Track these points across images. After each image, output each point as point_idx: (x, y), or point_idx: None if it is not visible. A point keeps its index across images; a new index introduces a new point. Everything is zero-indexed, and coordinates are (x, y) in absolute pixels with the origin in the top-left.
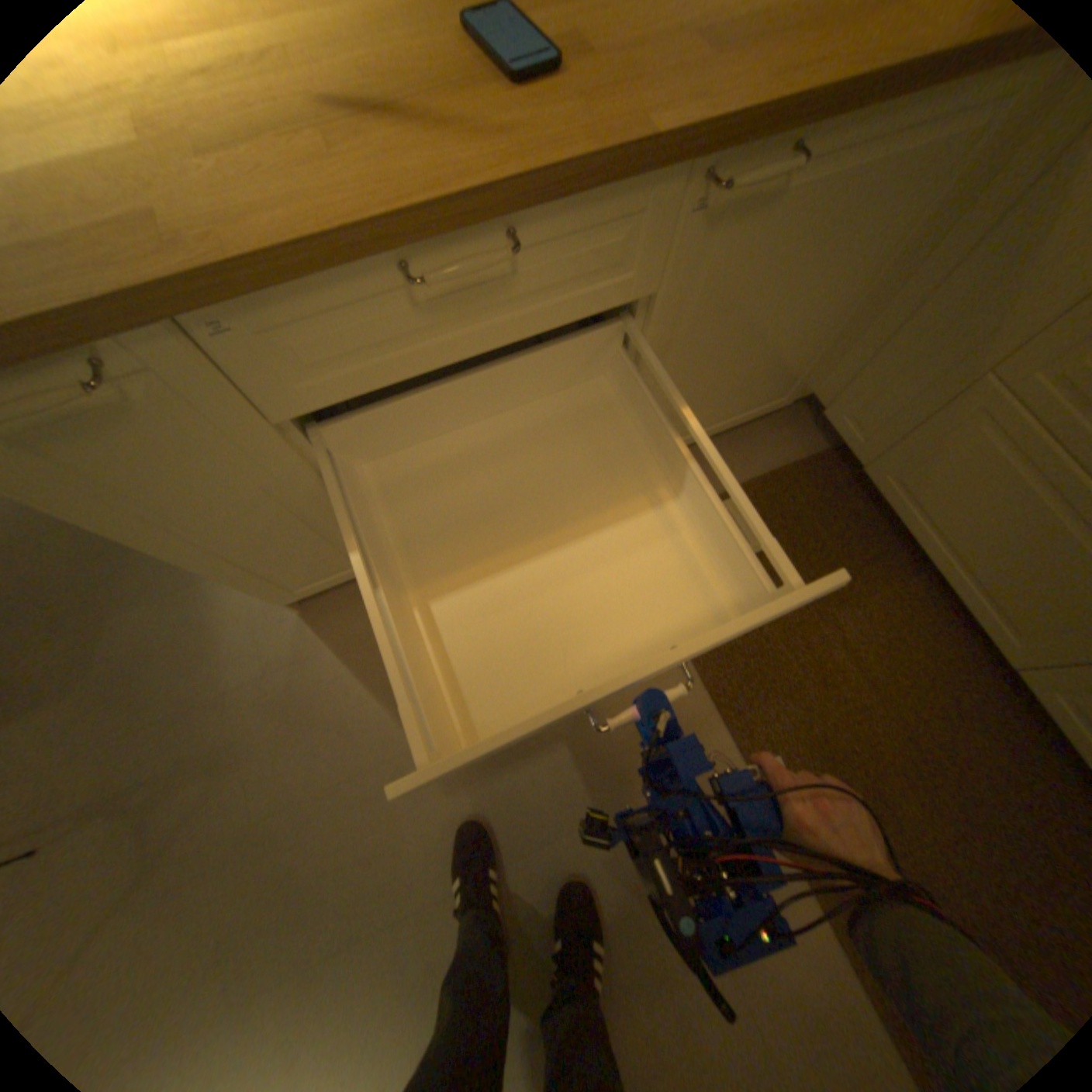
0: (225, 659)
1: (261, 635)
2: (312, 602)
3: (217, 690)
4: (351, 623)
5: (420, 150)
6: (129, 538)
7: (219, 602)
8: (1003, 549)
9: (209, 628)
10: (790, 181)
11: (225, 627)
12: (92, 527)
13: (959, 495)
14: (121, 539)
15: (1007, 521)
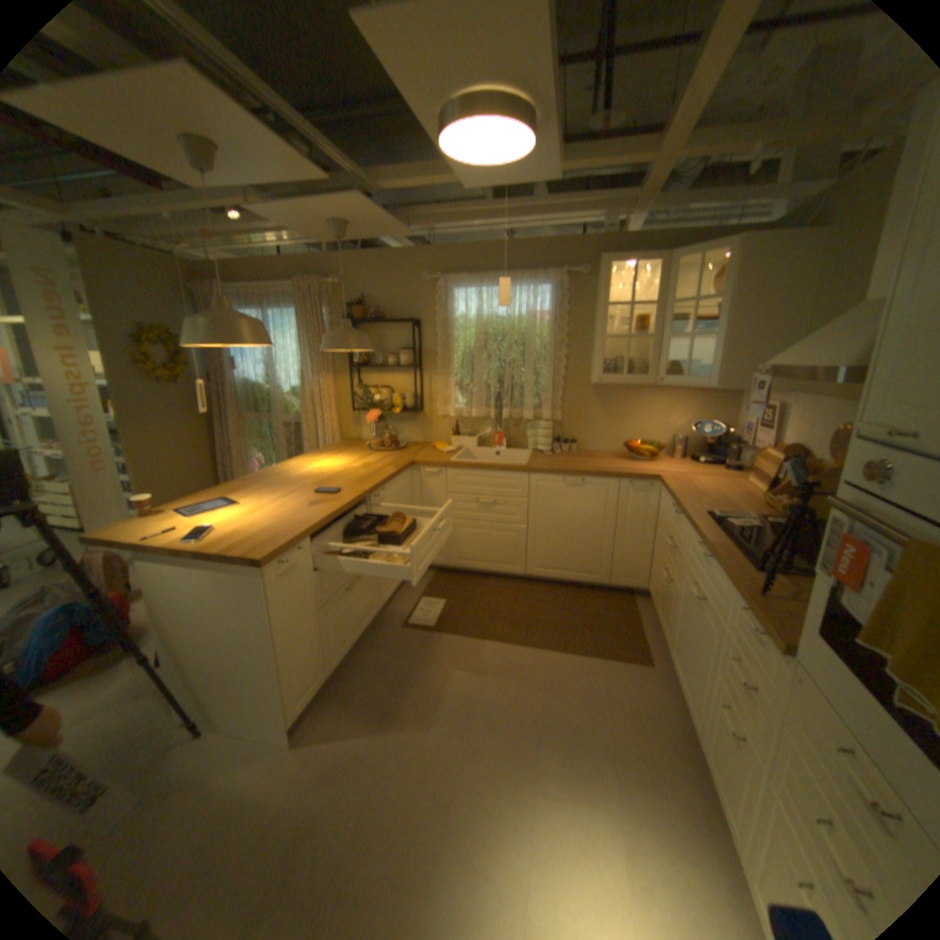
0: (262, 800)
1: (274, 775)
2: (289, 742)
3: (271, 813)
4: (319, 731)
5: (332, 504)
6: (275, 636)
7: (231, 787)
8: (488, 550)
9: (236, 800)
10: (384, 496)
11: (247, 791)
12: (270, 628)
13: (470, 548)
14: (272, 638)
15: (482, 544)
